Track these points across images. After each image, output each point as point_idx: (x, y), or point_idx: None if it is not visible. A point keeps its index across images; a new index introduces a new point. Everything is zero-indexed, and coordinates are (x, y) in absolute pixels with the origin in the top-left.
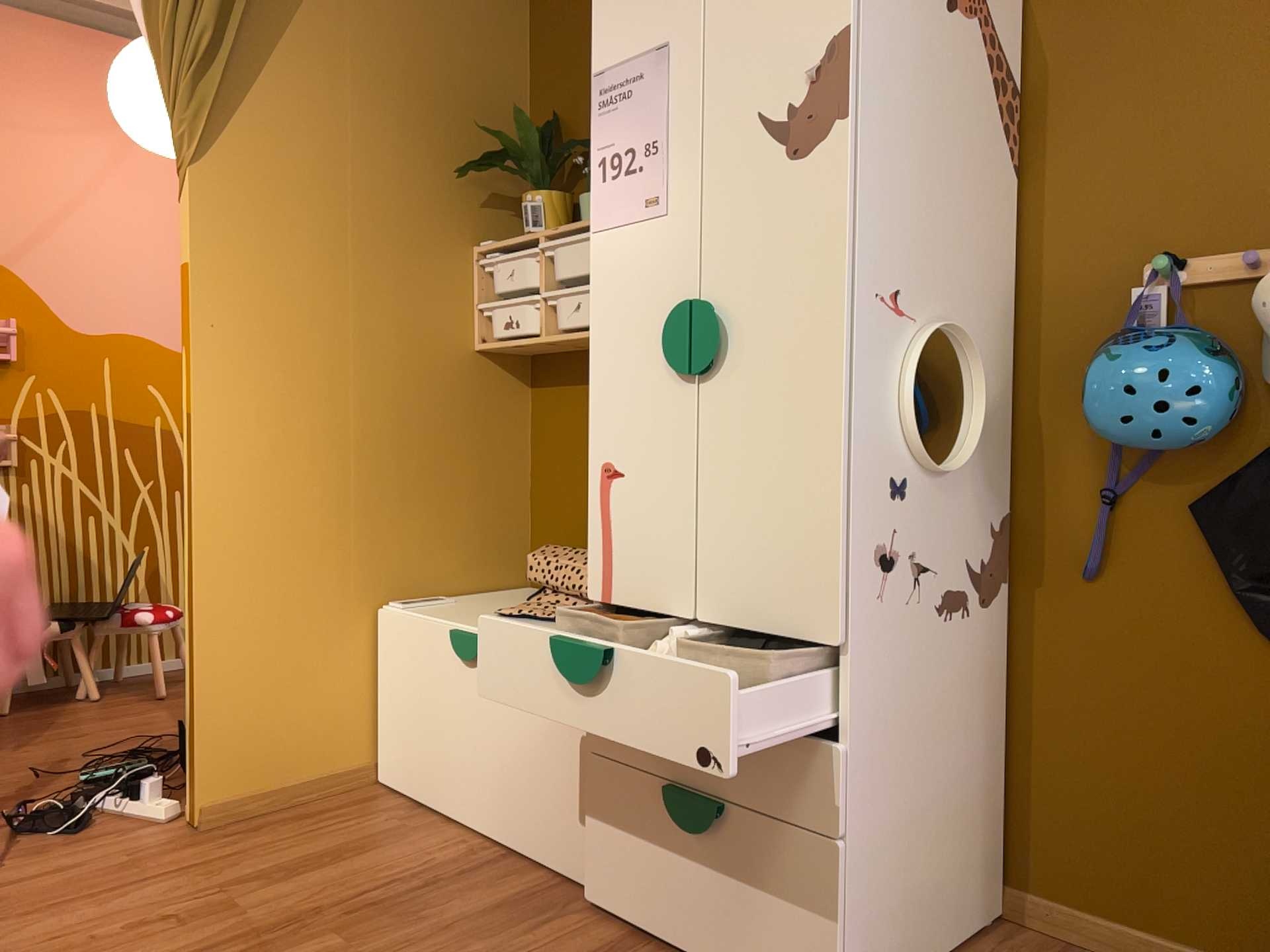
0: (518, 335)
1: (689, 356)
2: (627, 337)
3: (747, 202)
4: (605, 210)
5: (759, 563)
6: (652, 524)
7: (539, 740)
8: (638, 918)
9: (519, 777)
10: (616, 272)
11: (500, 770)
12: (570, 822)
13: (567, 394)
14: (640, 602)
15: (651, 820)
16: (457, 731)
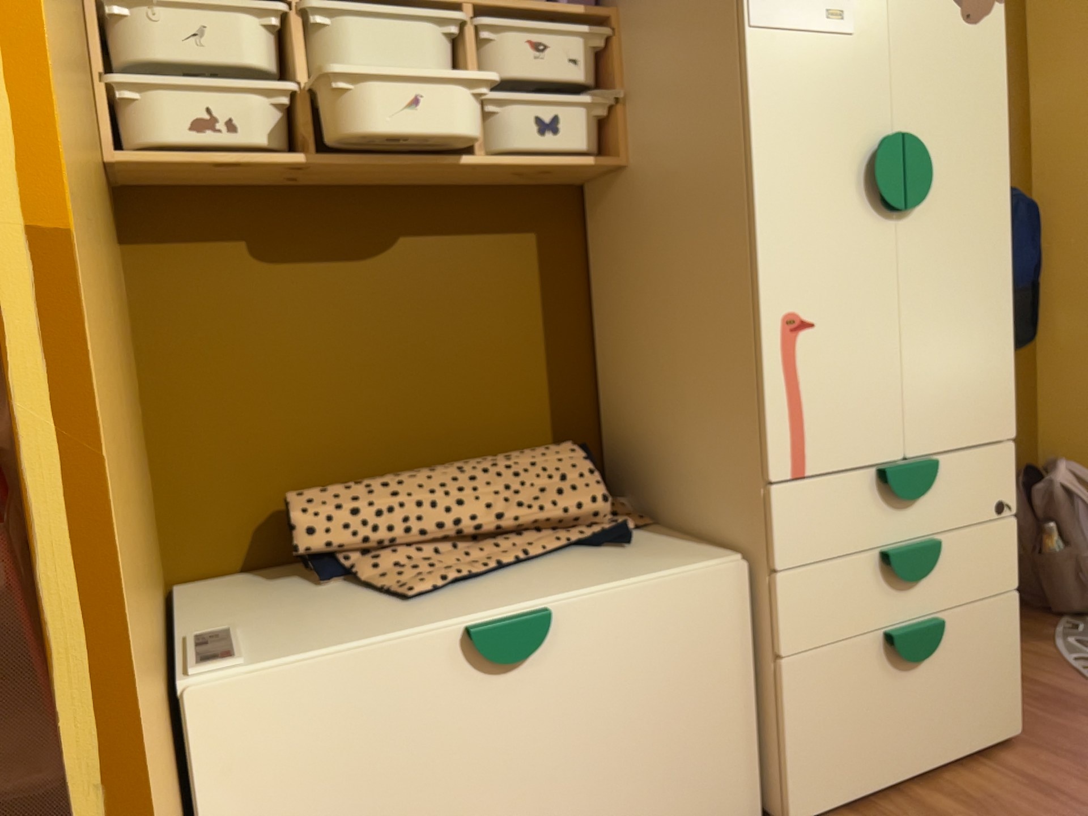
0: (239, 148)
1: (906, 192)
2: (811, 165)
3: (933, 48)
4: (771, 3)
5: (959, 386)
6: (855, 373)
7: (664, 701)
8: (859, 788)
9: (631, 771)
10: (791, 86)
11: (591, 784)
12: (721, 768)
13: (230, 256)
14: (844, 461)
15: (868, 680)
16: (485, 788)
